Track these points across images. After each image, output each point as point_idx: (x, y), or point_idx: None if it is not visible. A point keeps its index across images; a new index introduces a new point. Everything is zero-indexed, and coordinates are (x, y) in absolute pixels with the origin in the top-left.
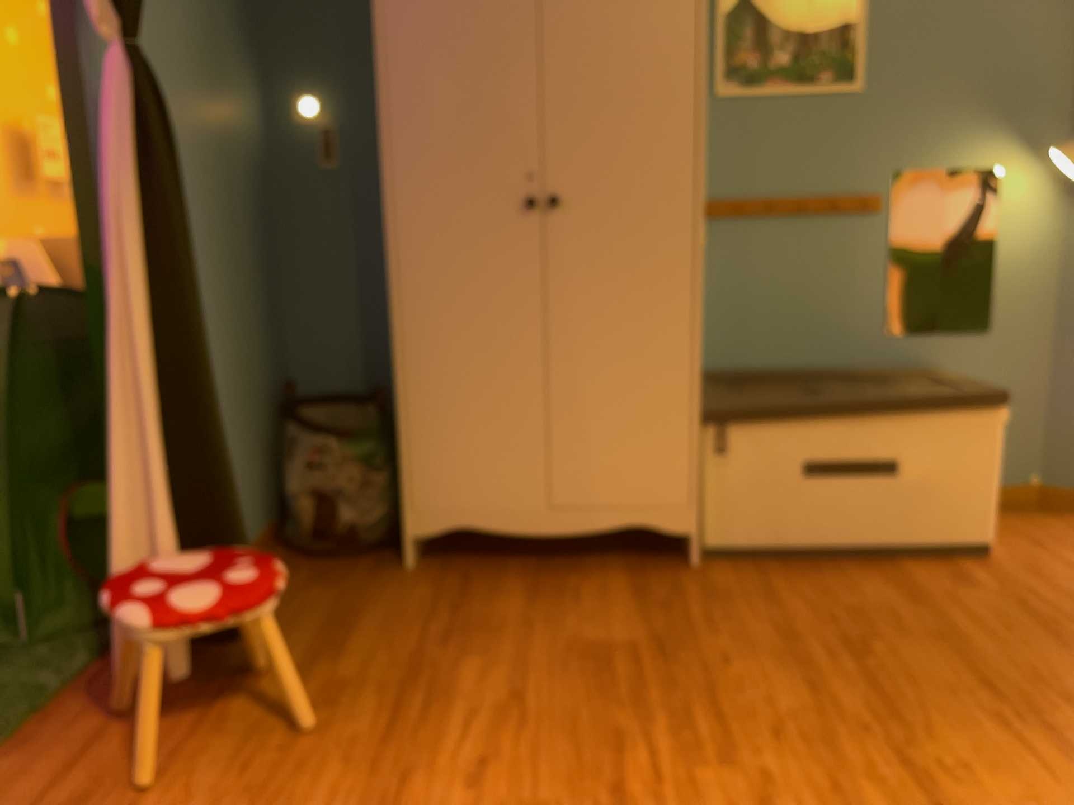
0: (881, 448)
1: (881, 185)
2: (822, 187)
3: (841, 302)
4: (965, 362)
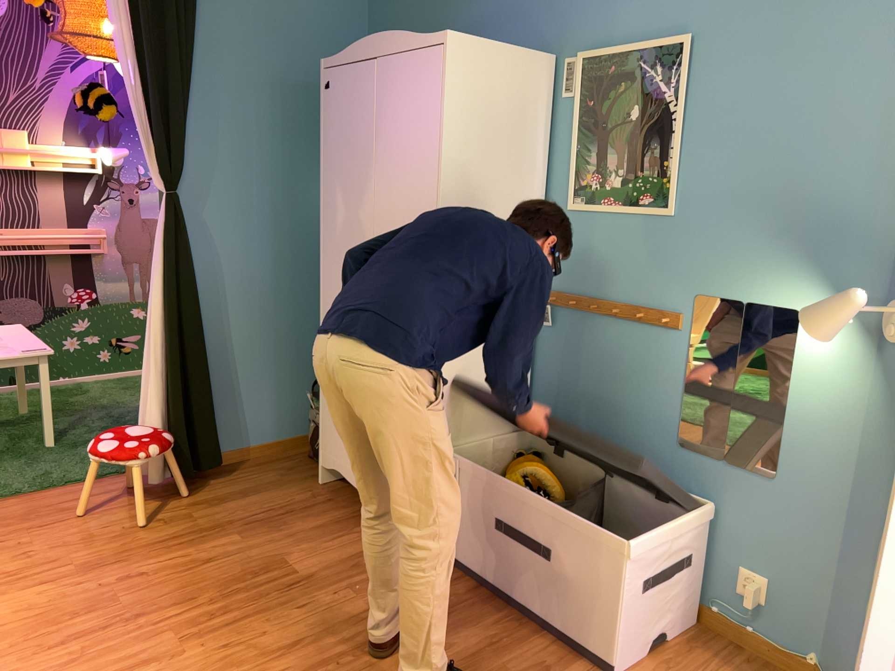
0: (539, 532)
1: (682, 305)
2: (635, 297)
3: (642, 401)
4: (745, 498)
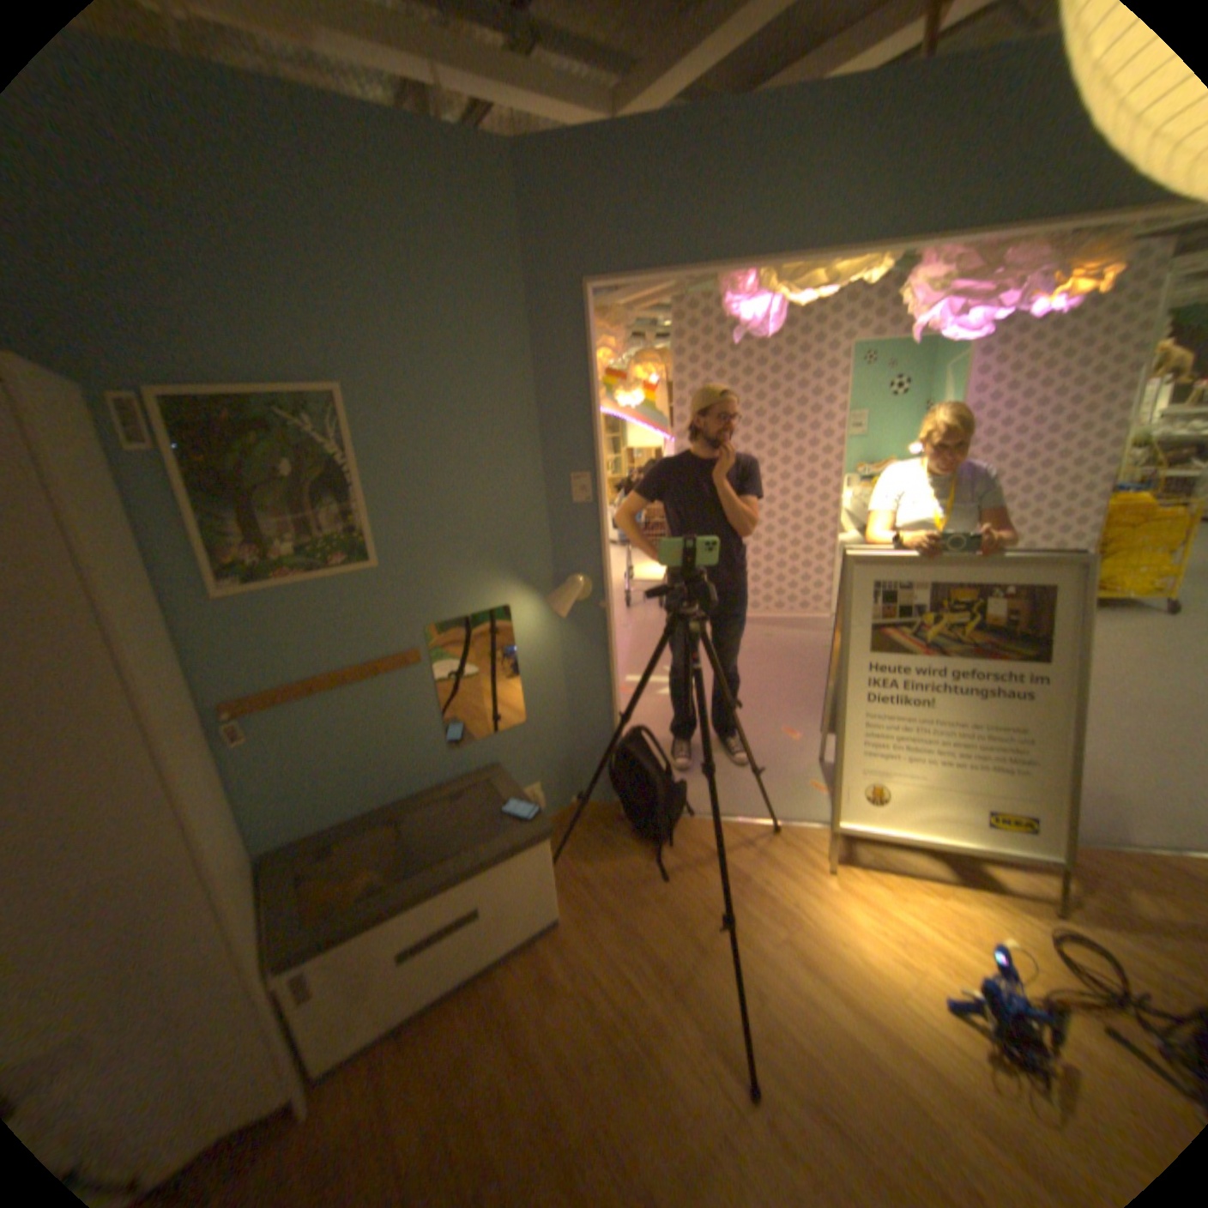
0: (460, 909)
1: (414, 641)
2: (360, 656)
3: (403, 741)
4: (511, 748)
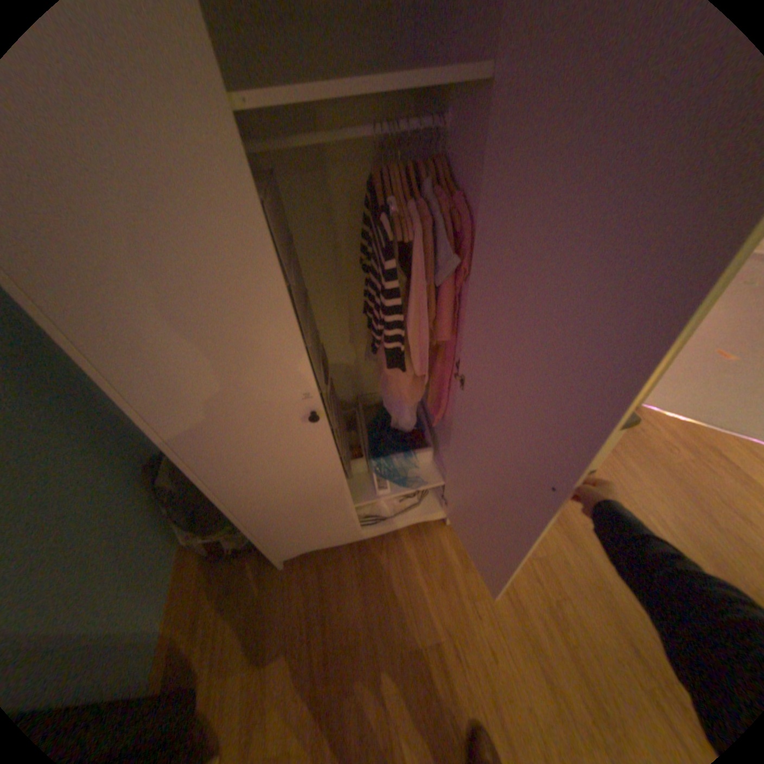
0: None
1: None
2: None
3: None
4: None
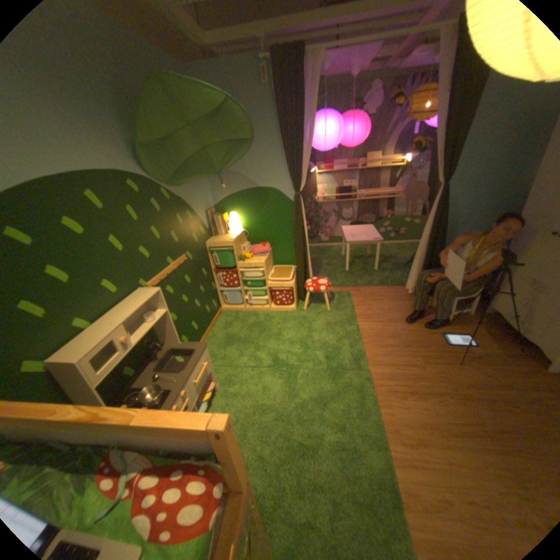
0: None
1: None
2: None
3: None
4: None
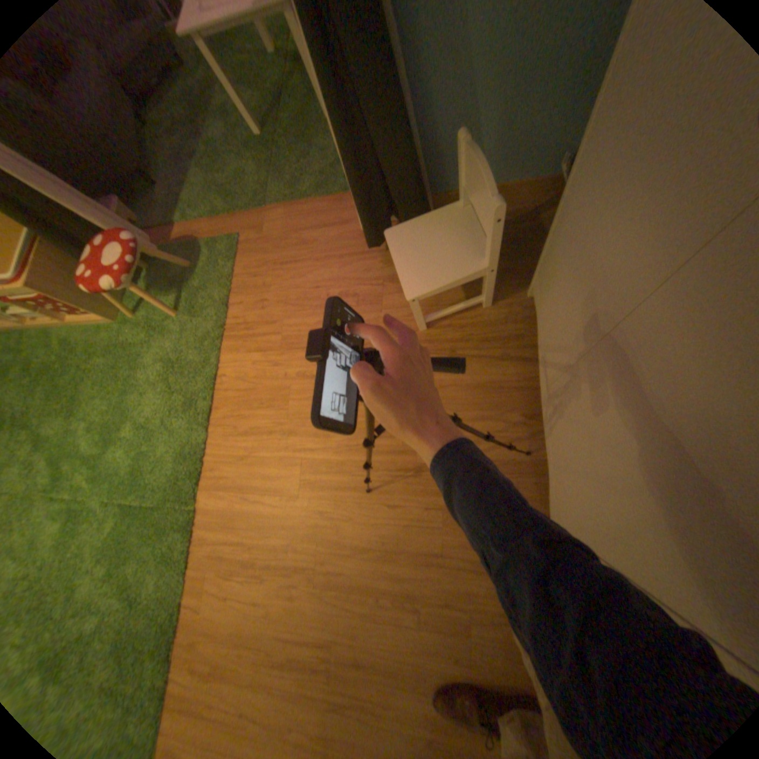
0: None
1: None
2: None
3: None
4: None
